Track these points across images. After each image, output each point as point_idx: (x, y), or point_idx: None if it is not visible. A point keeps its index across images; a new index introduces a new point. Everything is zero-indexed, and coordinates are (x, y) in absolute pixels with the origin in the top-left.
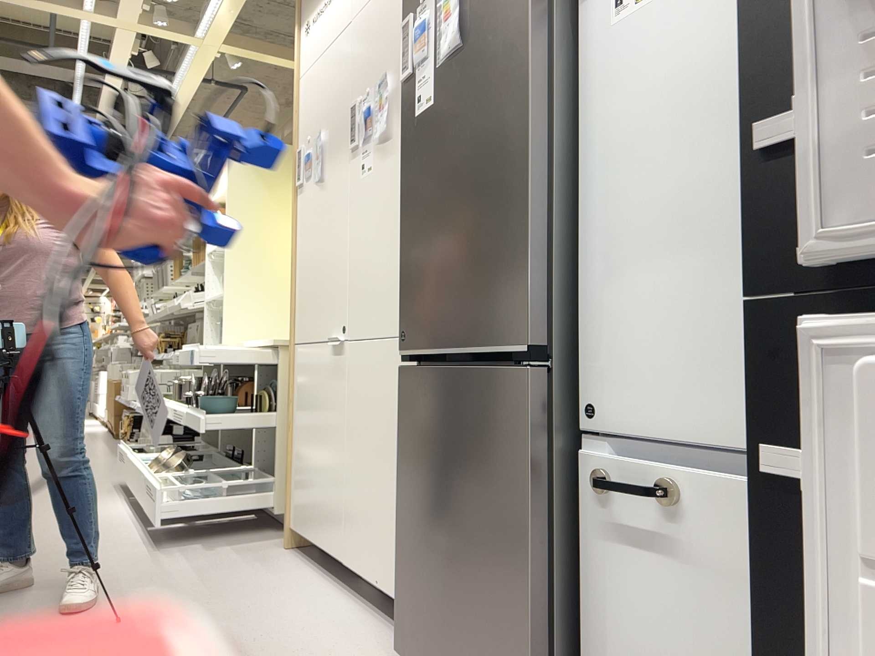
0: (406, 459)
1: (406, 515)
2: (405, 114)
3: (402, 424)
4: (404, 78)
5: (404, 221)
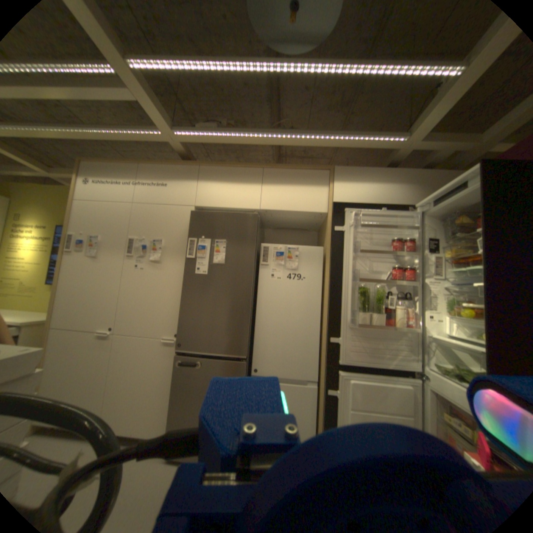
0: (177, 388)
1: (175, 407)
2: (187, 269)
3: (175, 375)
4: (188, 258)
5: (183, 306)
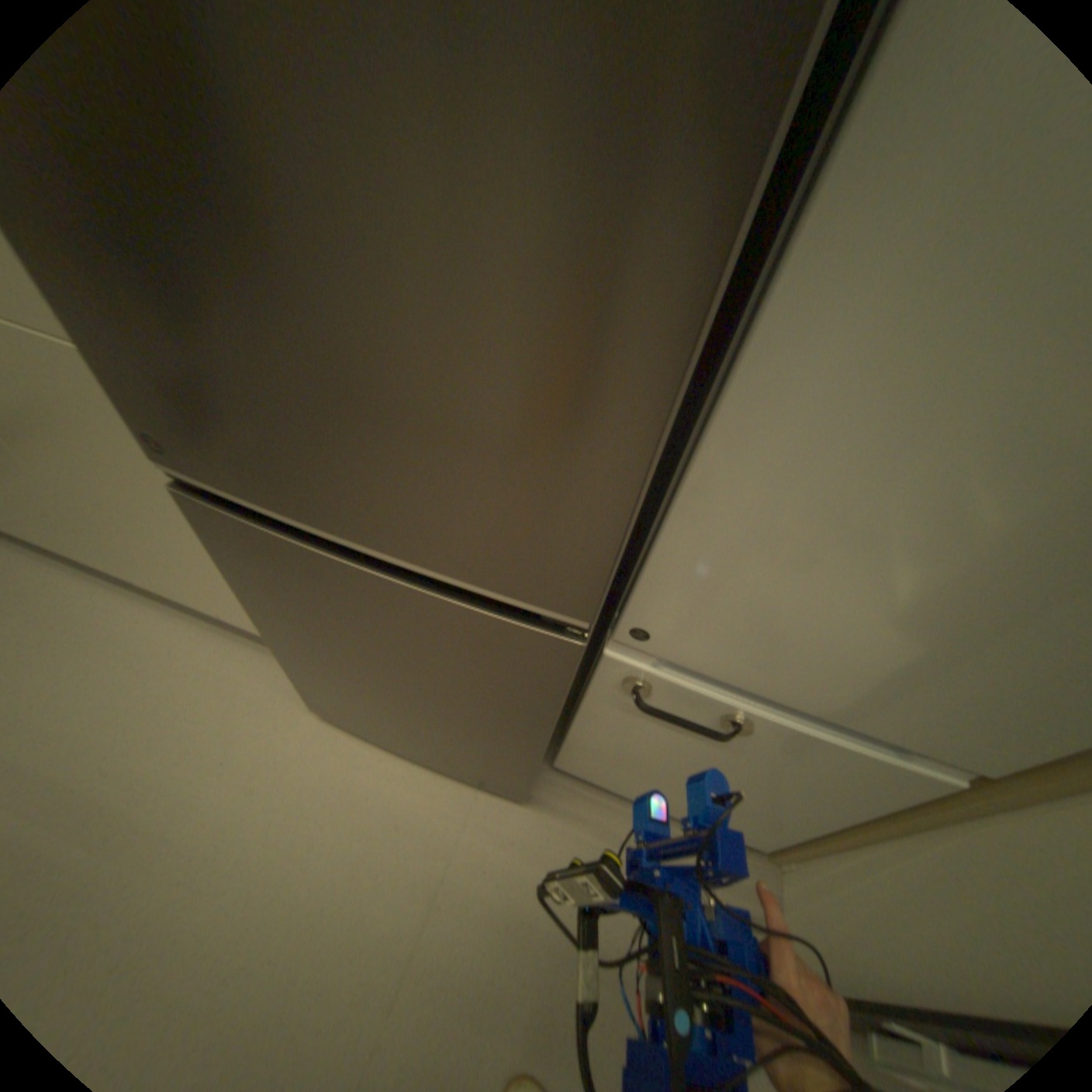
0: (257, 601)
1: (282, 643)
2: None
3: (222, 560)
4: None
5: None
